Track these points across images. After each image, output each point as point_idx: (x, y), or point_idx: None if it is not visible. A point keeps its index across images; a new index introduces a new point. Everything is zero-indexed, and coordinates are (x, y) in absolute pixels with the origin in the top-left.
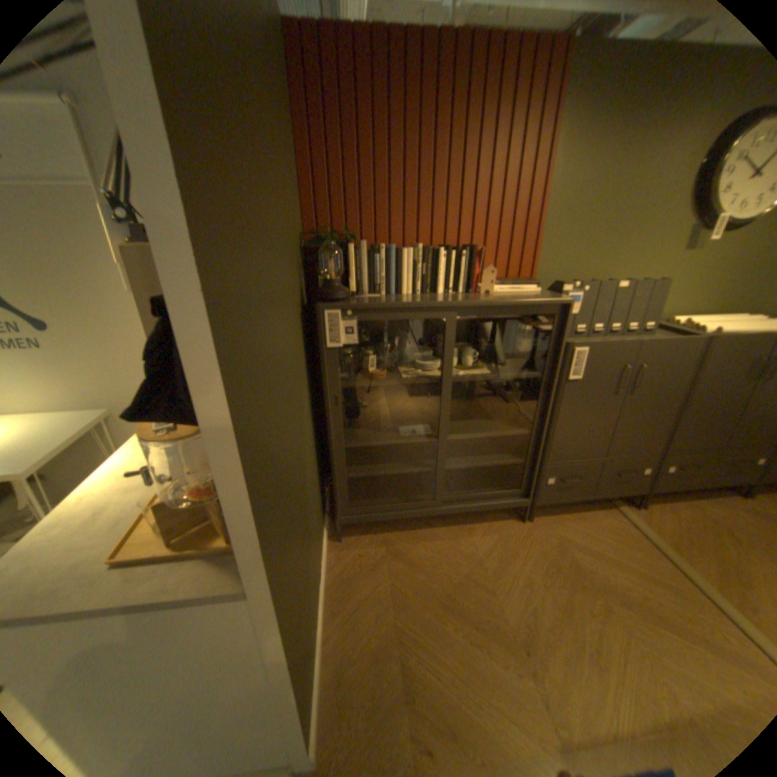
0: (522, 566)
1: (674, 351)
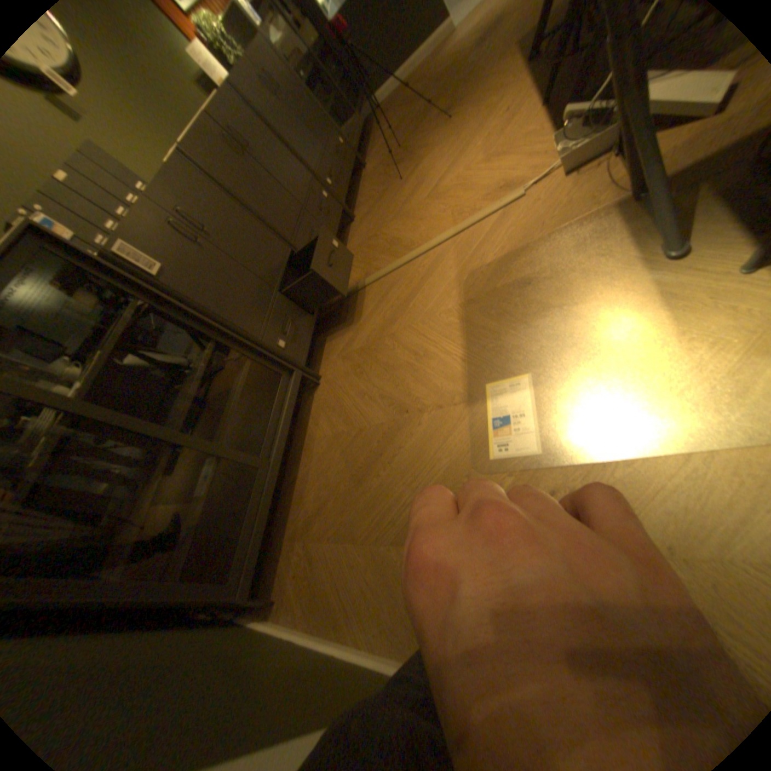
0: (349, 396)
1: (175, 180)
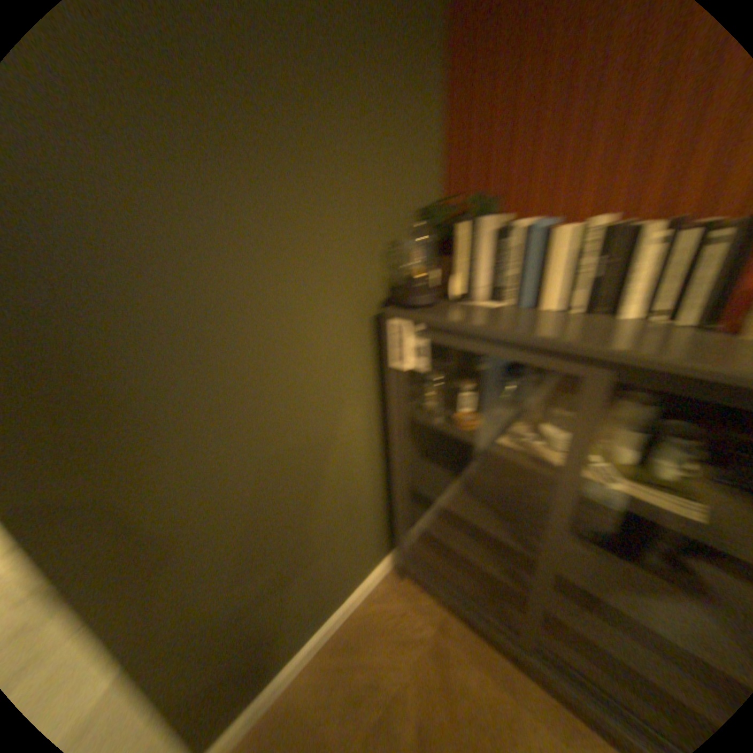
0: None
1: None
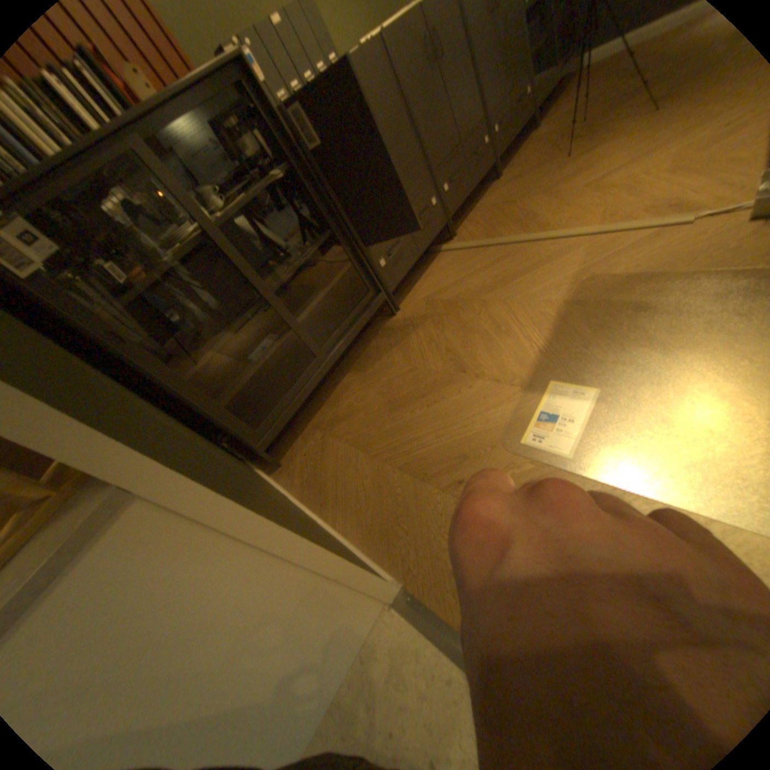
0: (417, 336)
1: (364, 63)
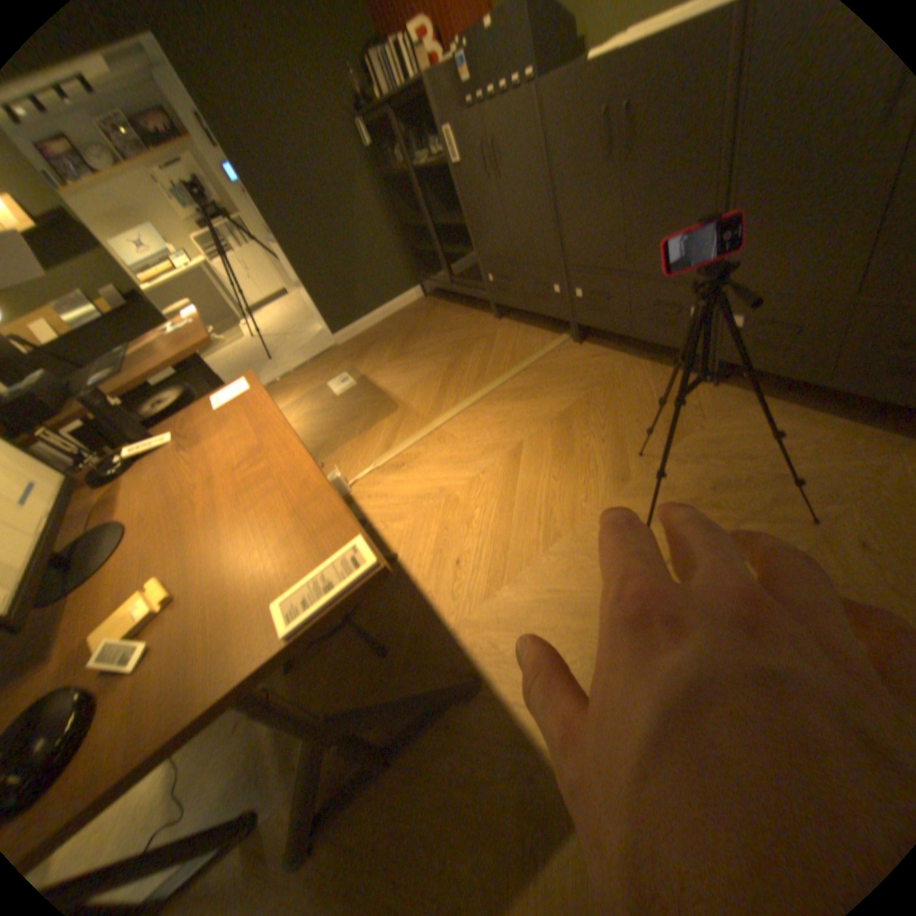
0: (454, 333)
1: (507, 113)
